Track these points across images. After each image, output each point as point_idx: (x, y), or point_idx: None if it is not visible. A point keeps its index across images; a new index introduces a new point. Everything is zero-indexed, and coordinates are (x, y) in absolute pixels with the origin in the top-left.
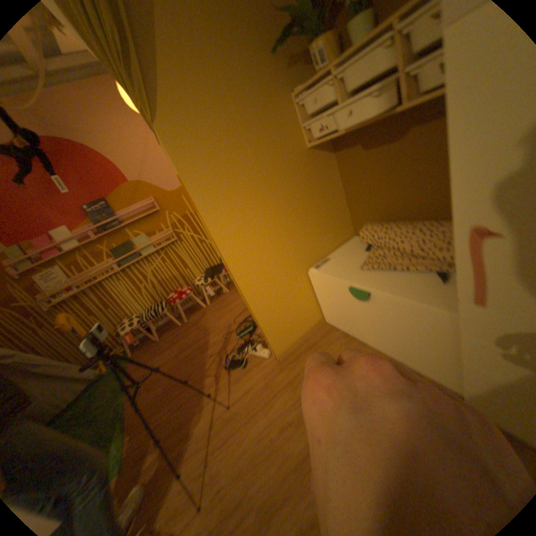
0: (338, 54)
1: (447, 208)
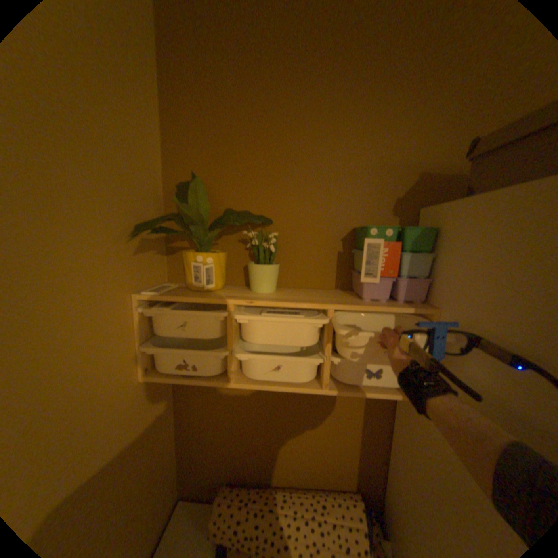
0: (225, 279)
1: (318, 474)
